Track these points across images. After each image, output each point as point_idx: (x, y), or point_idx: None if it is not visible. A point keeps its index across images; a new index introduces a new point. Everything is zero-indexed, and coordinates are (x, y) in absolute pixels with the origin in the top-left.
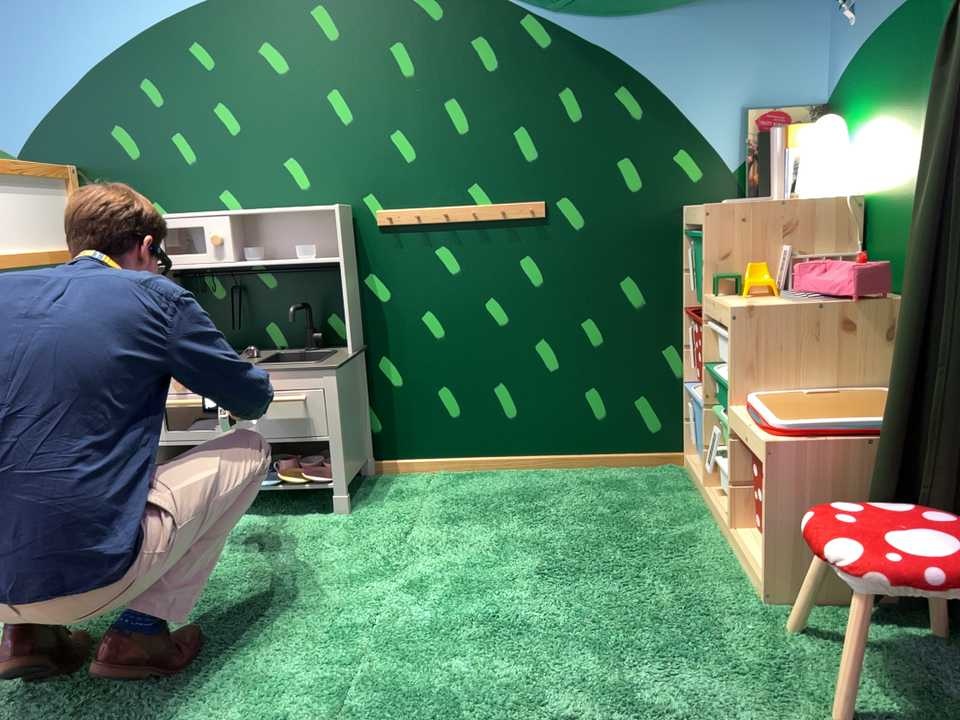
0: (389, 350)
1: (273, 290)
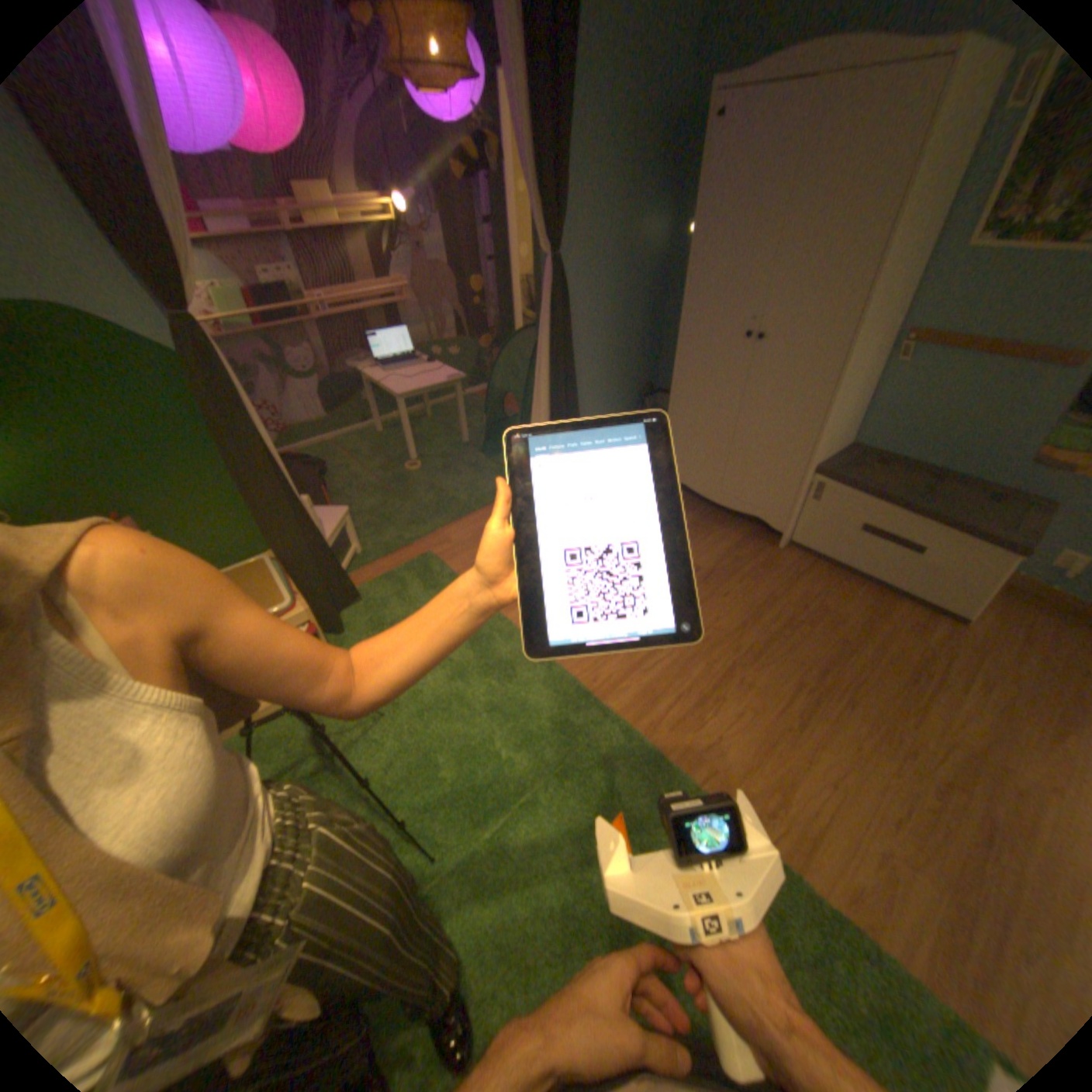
0: None
1: None
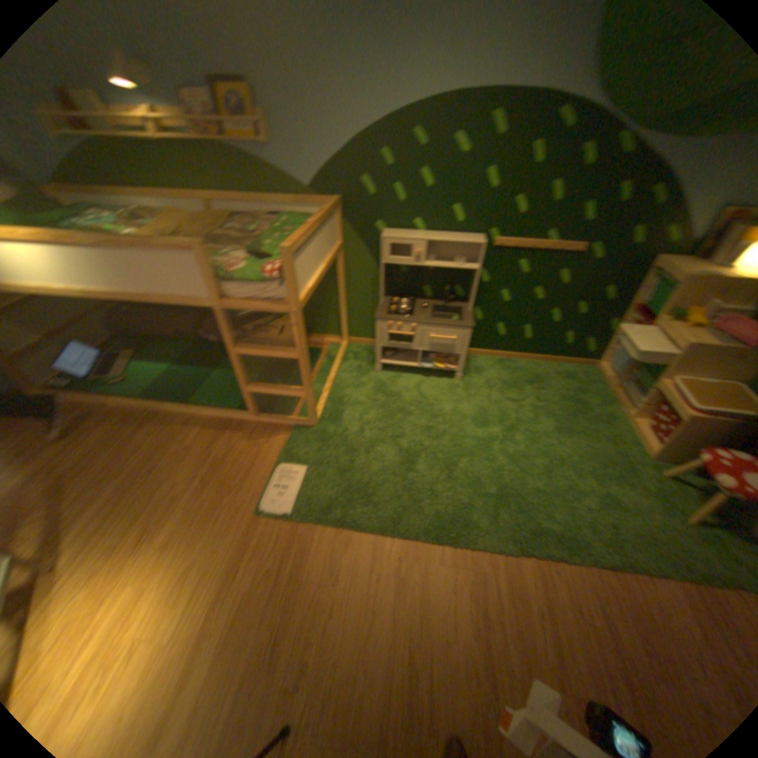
0: (481, 305)
1: (432, 272)
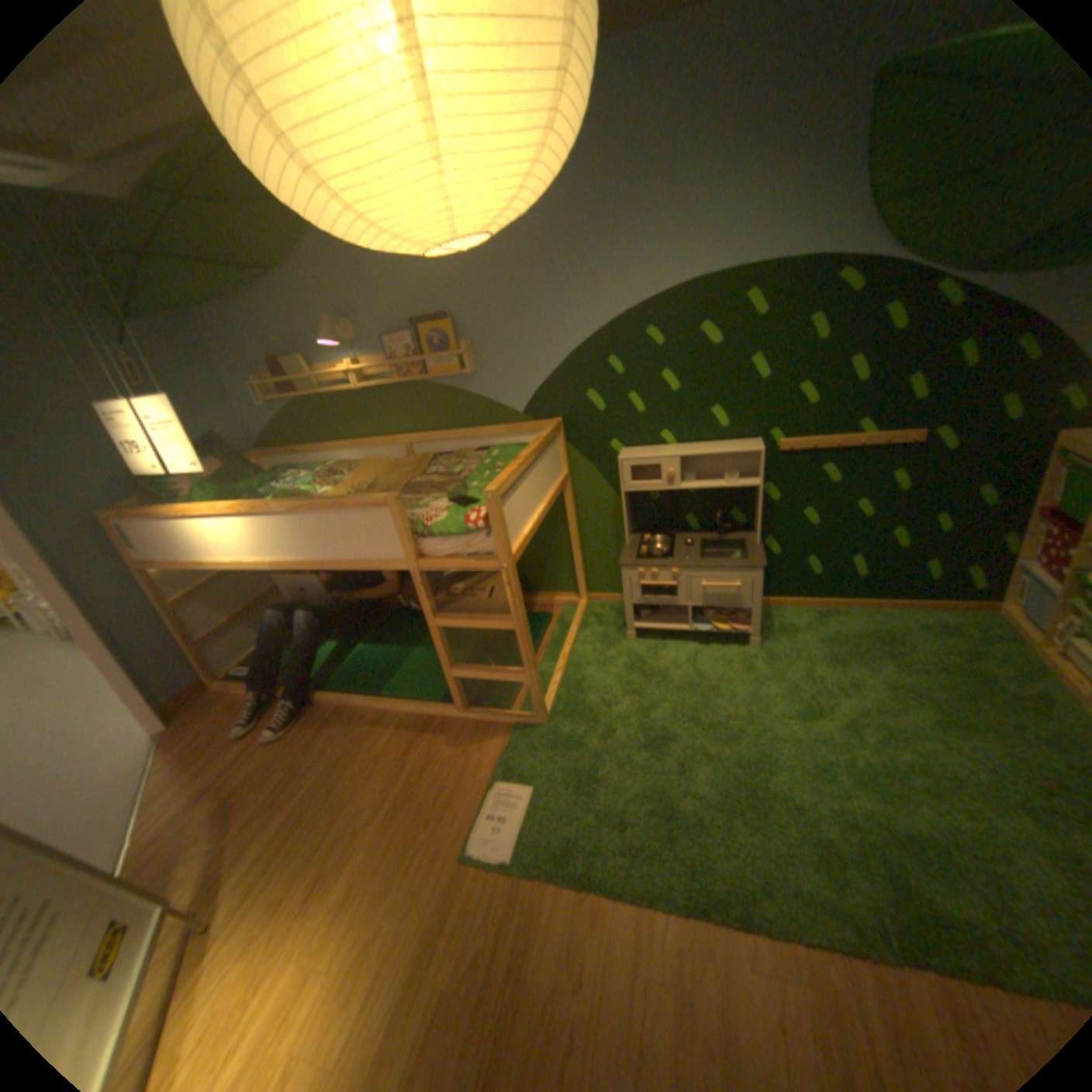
0: (774, 533)
1: (693, 495)
